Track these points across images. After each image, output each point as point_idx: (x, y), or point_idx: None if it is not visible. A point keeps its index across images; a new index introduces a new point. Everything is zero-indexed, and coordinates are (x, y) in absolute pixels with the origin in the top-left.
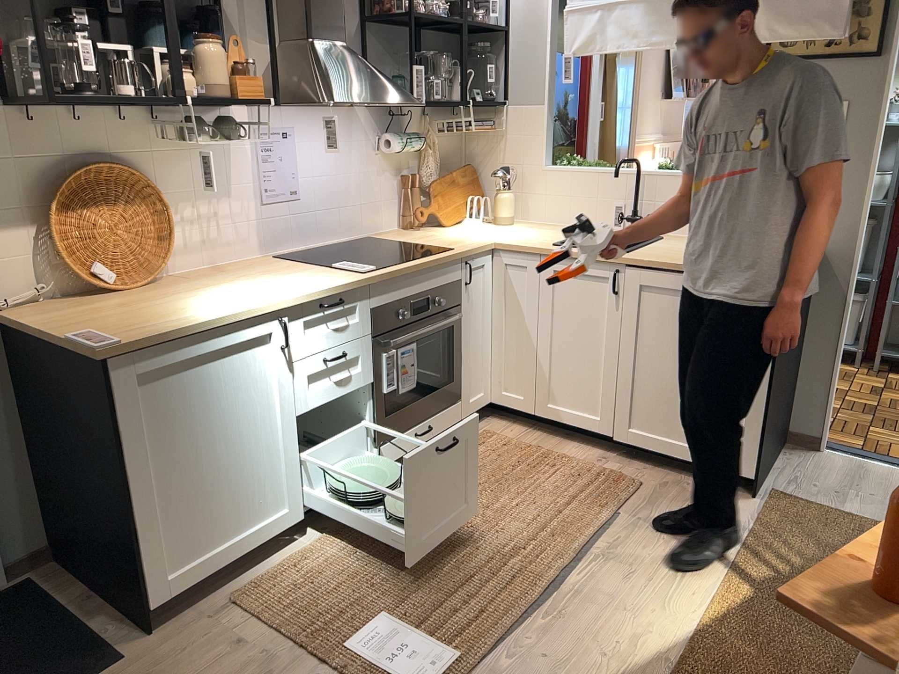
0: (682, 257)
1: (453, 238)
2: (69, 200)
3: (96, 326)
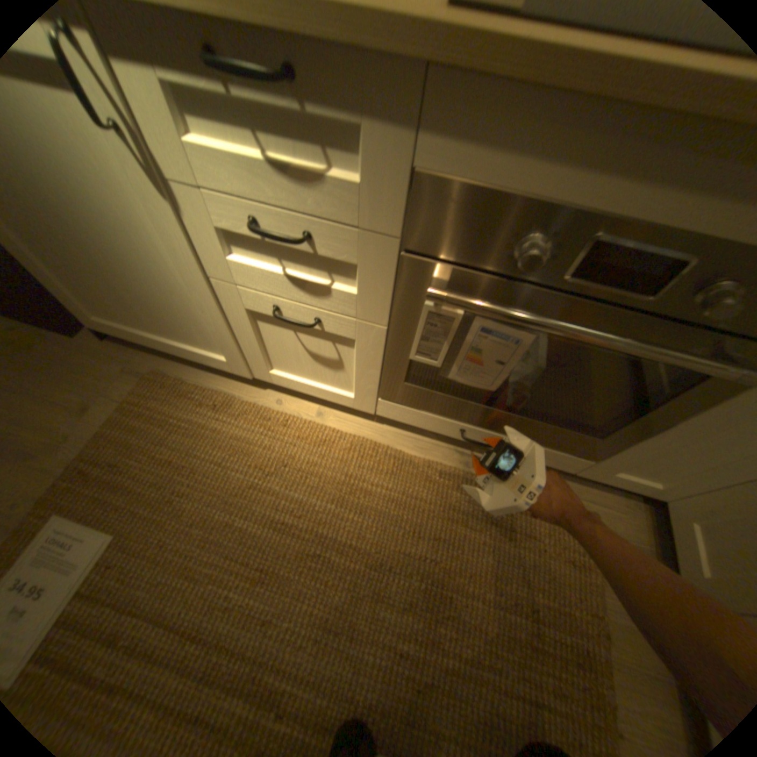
0: None
1: None
2: None
3: None
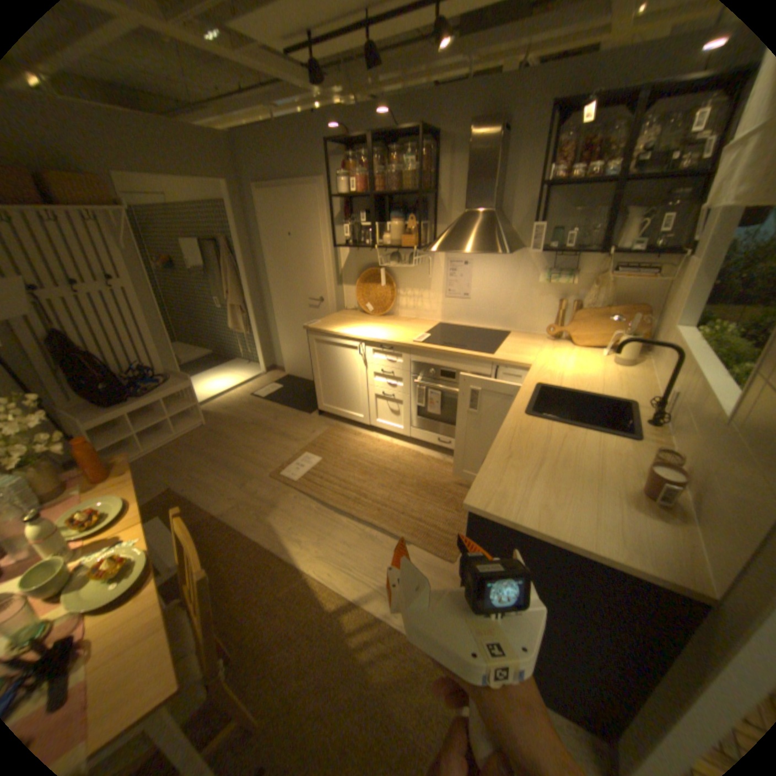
0: (531, 444)
1: (531, 352)
2: (365, 279)
3: (327, 321)
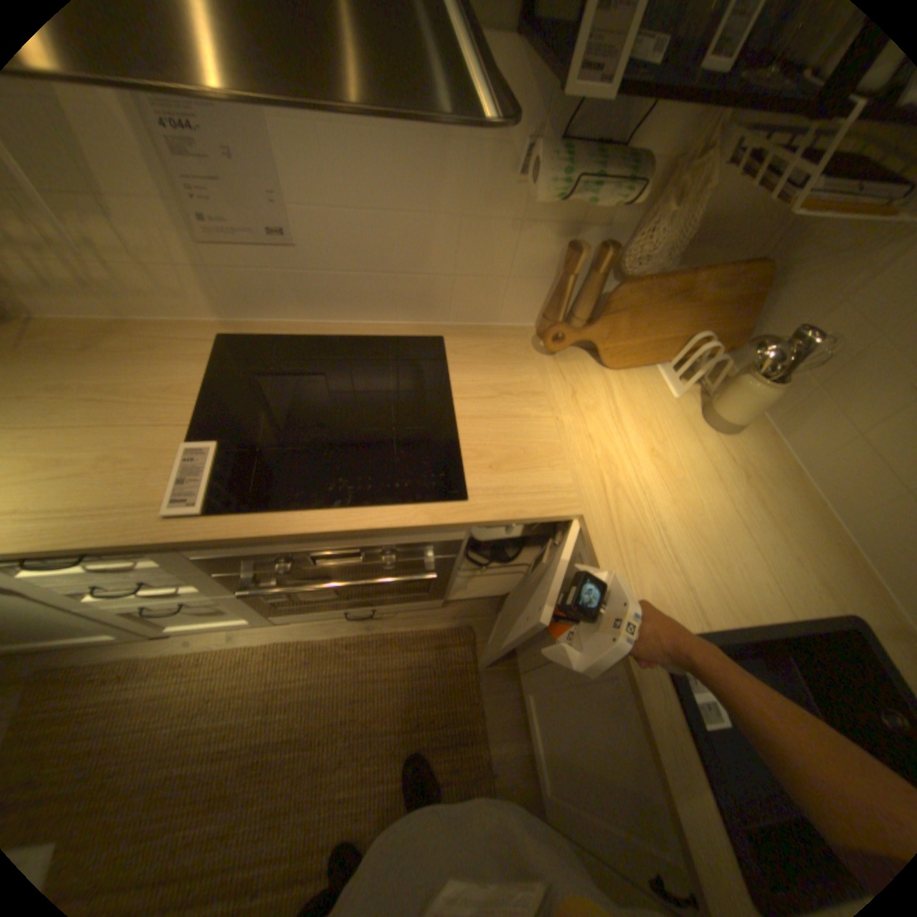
0: None
1: (543, 437)
2: None
3: None
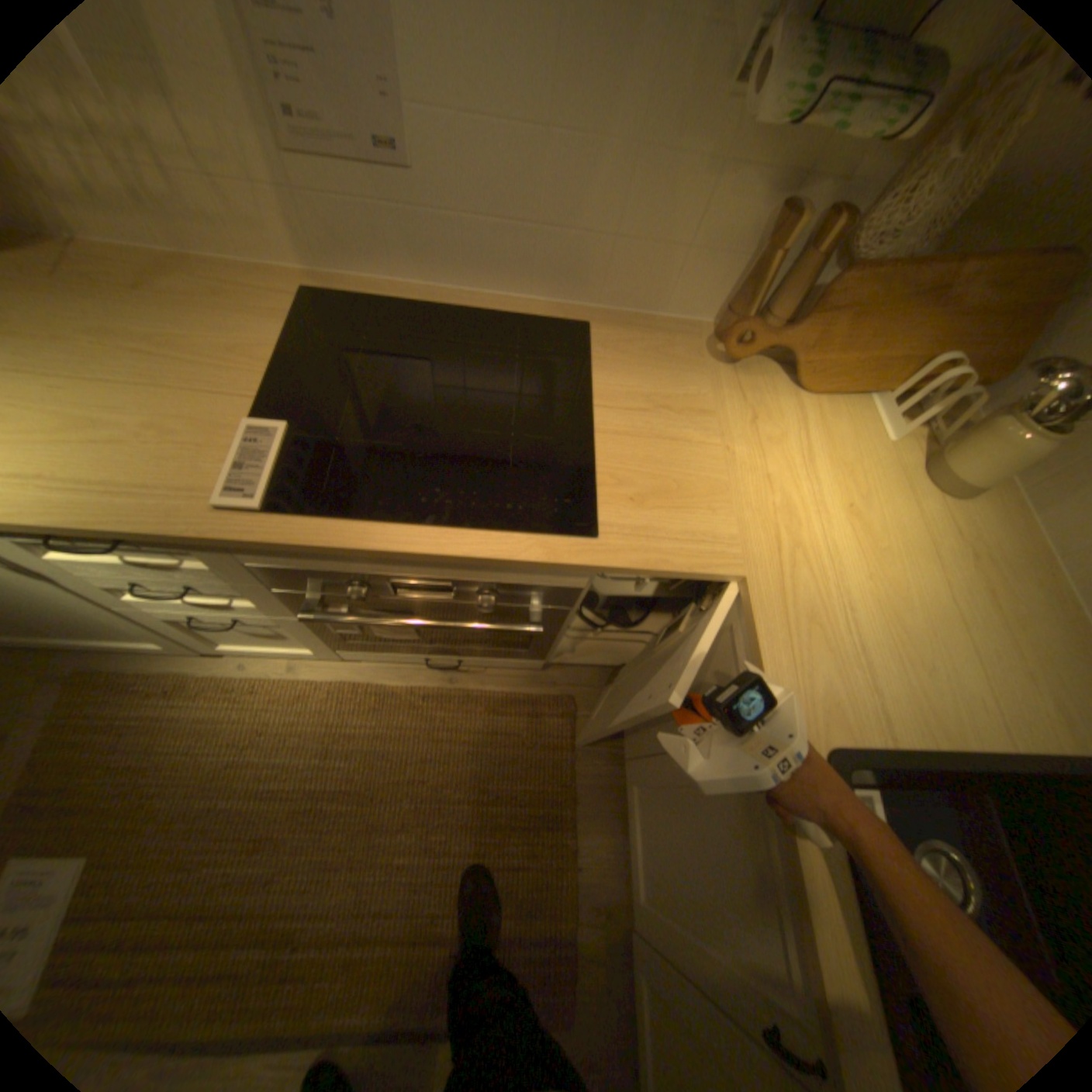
0: None
1: (706, 470)
2: None
3: None
